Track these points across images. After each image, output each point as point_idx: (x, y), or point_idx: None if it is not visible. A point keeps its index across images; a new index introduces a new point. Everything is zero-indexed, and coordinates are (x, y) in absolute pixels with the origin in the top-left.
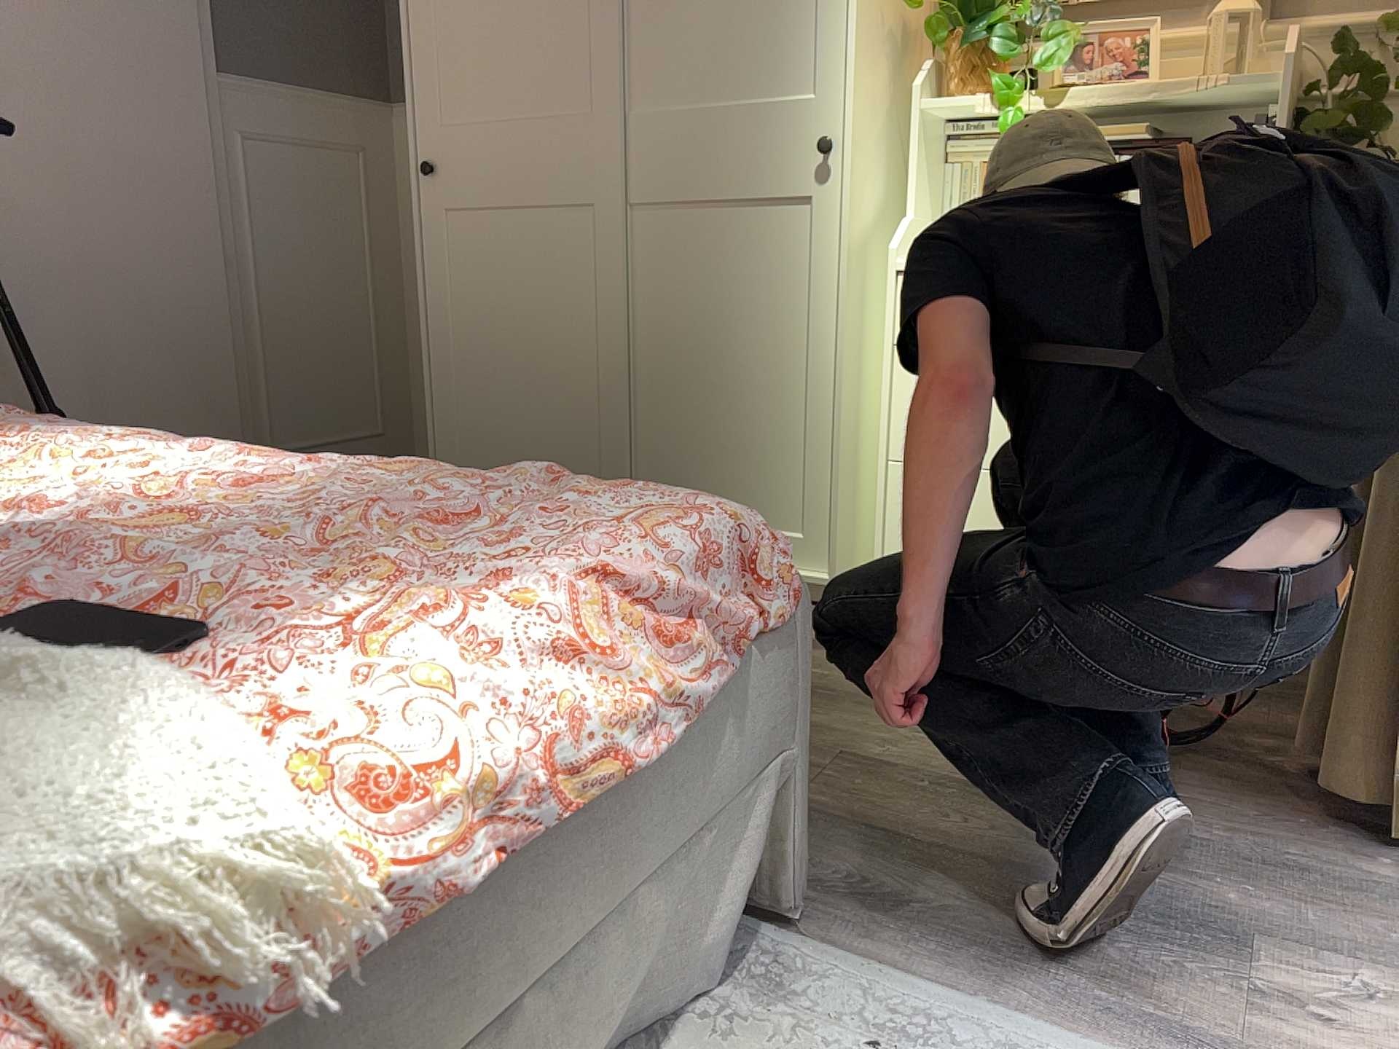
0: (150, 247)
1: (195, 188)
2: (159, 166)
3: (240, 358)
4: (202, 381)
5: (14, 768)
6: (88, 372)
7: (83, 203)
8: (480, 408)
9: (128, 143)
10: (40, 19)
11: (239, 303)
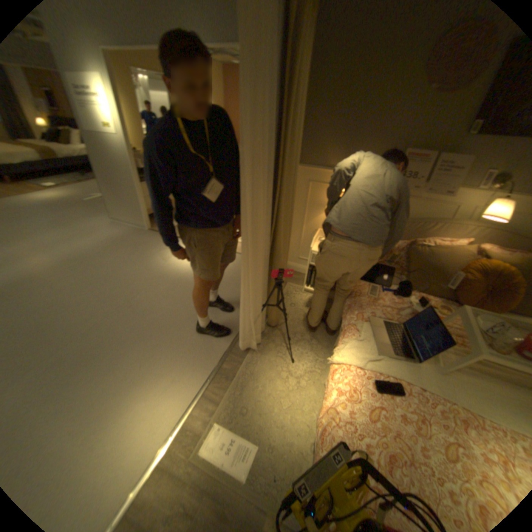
0: None
1: None
2: None
3: None
4: None
5: (361, 359)
6: None
7: None
8: None
9: None
10: None
11: None
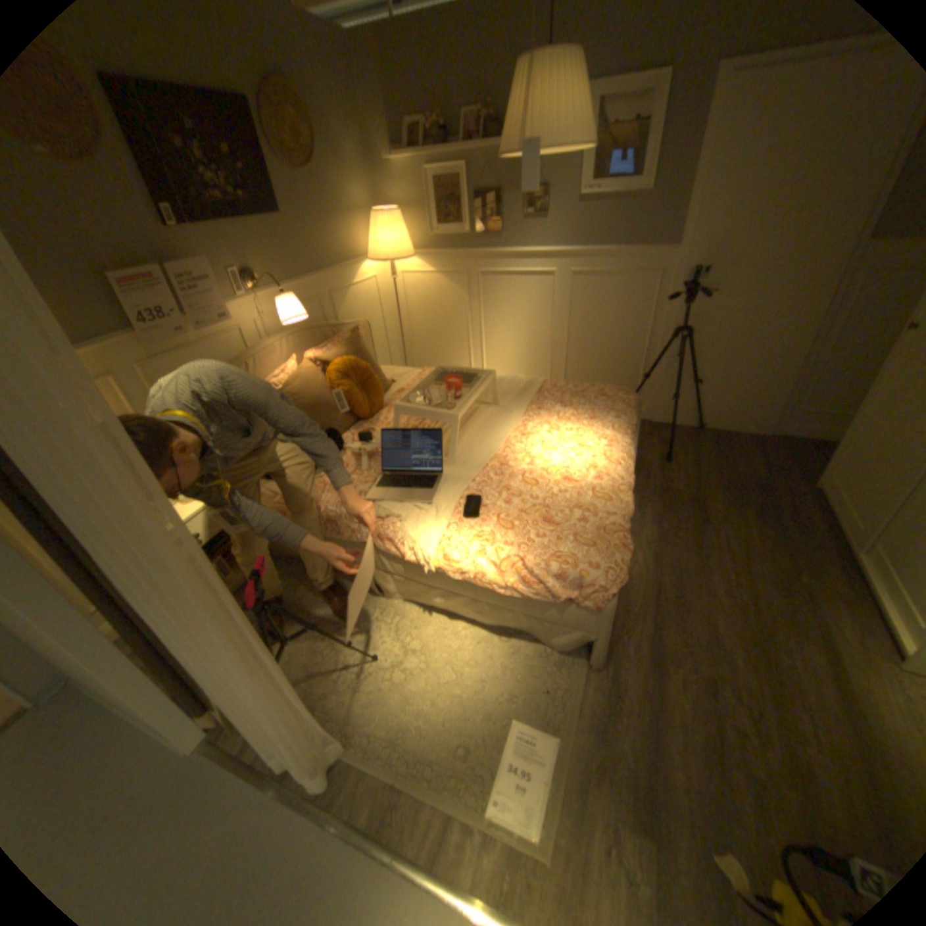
0: (776, 323)
1: (816, 298)
2: (799, 289)
3: (803, 371)
4: (775, 377)
5: (435, 522)
6: (725, 366)
7: (752, 306)
8: (862, 449)
9: (787, 280)
10: (768, 233)
11: (816, 348)
